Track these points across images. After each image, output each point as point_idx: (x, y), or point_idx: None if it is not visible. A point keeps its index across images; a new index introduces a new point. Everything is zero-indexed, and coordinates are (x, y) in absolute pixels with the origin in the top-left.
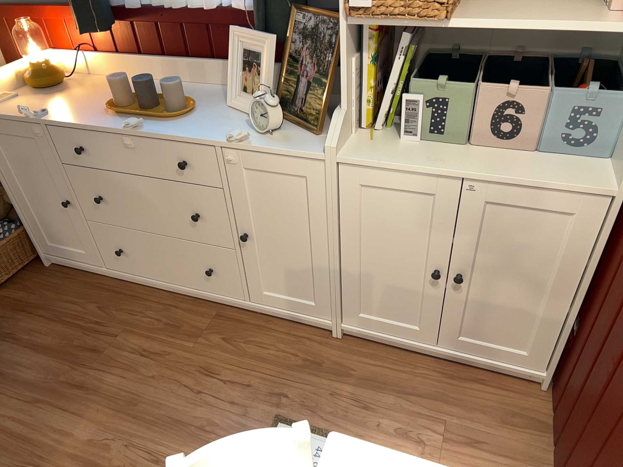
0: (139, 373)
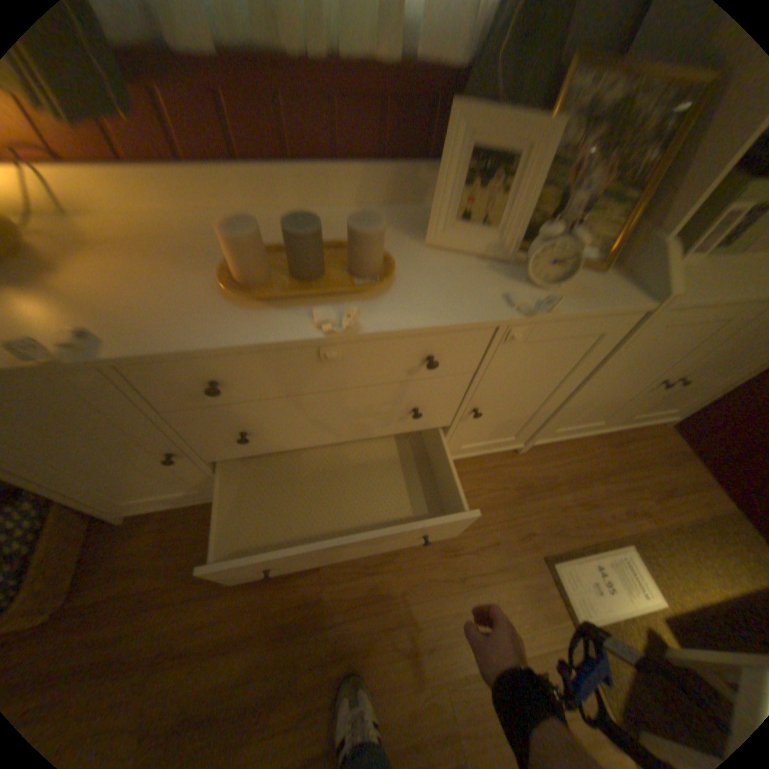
0: (384, 604)
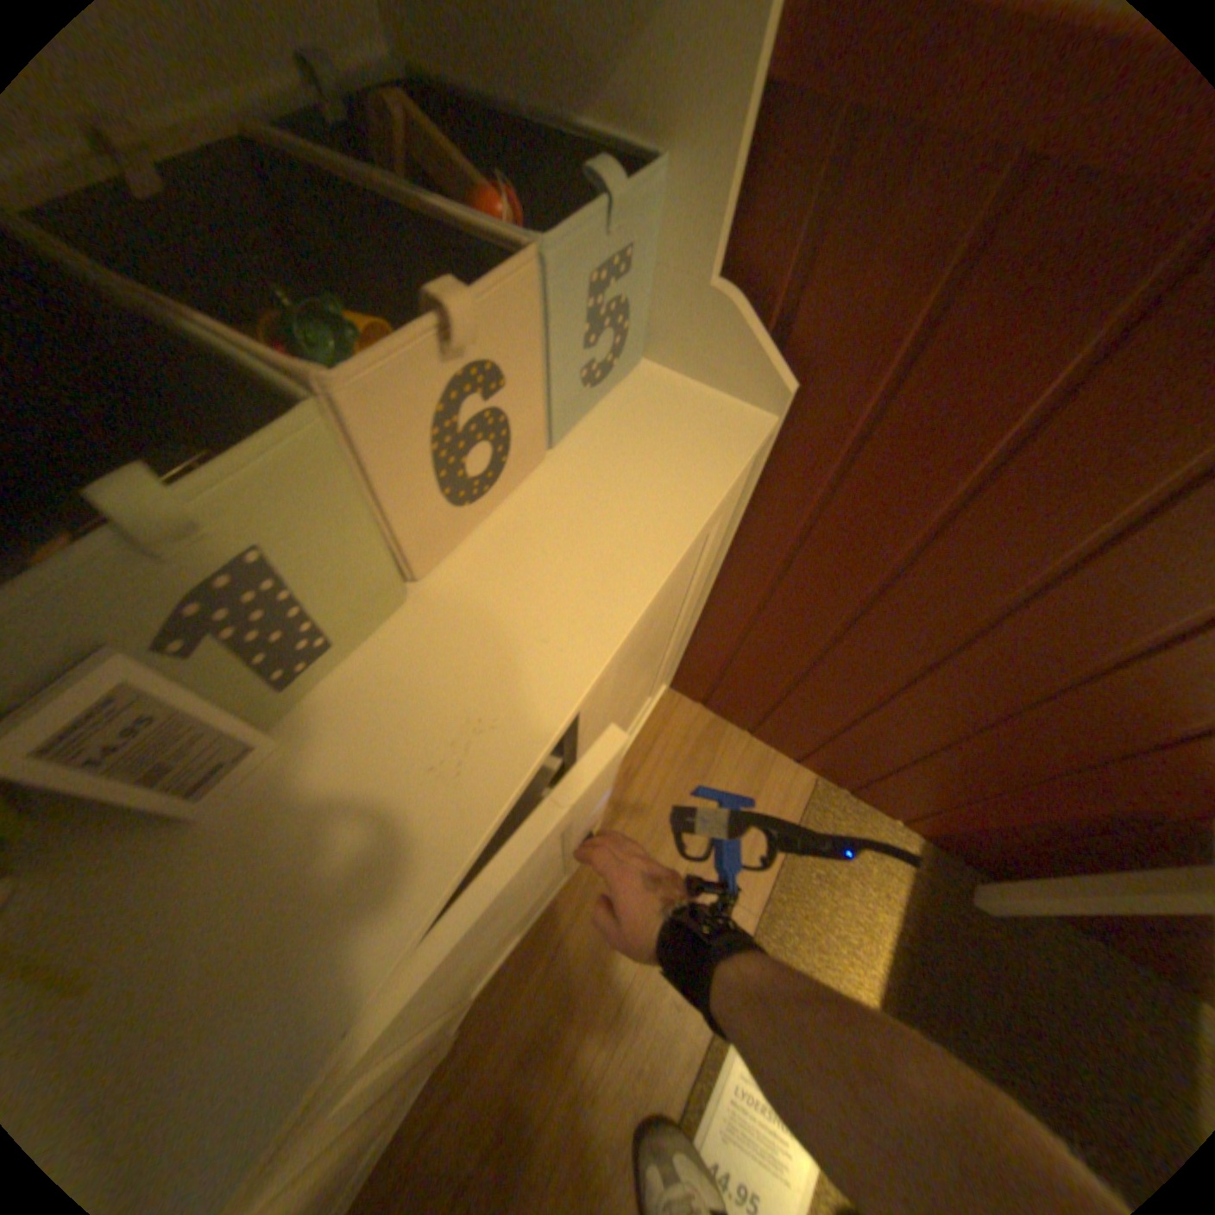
0: None
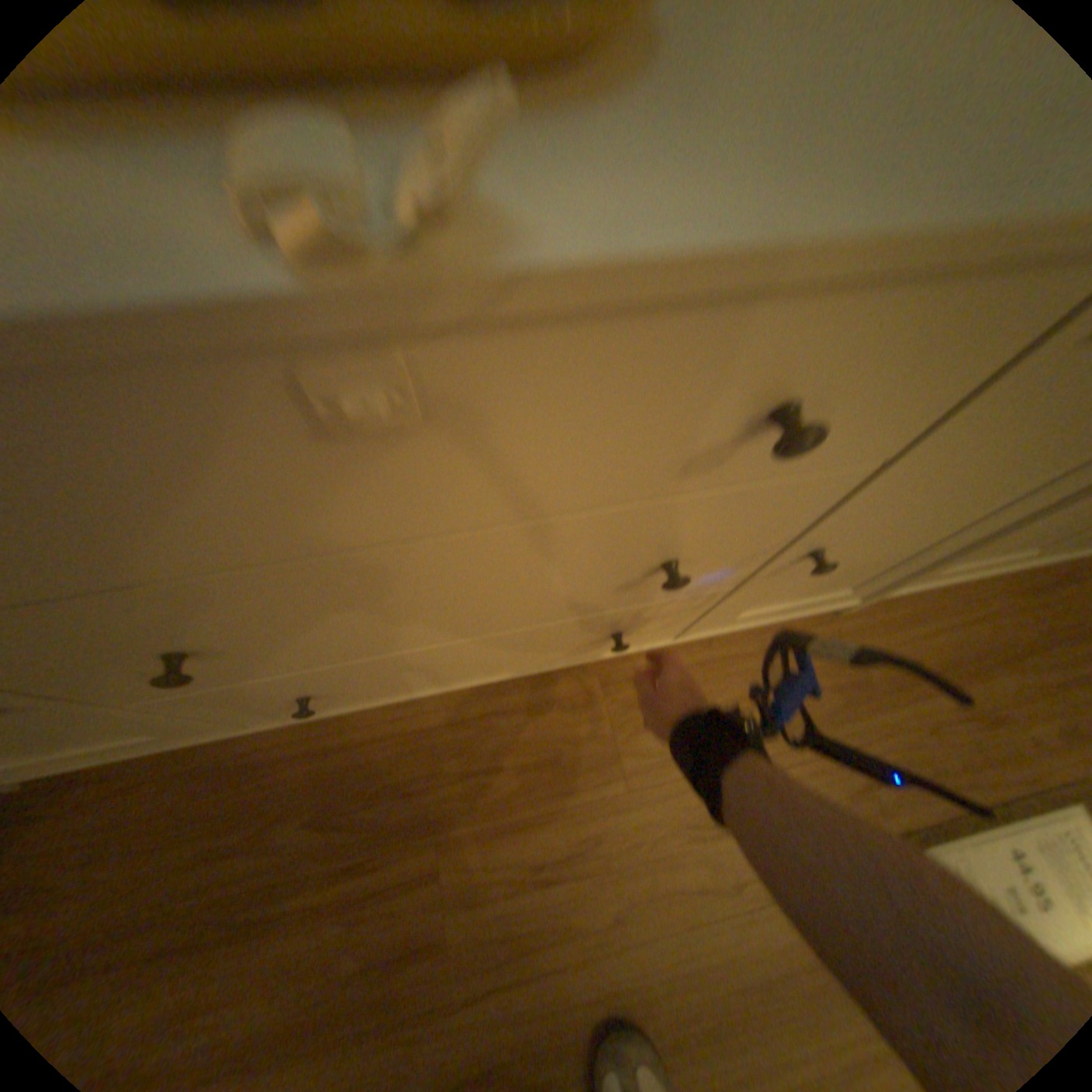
0: (579, 947)
